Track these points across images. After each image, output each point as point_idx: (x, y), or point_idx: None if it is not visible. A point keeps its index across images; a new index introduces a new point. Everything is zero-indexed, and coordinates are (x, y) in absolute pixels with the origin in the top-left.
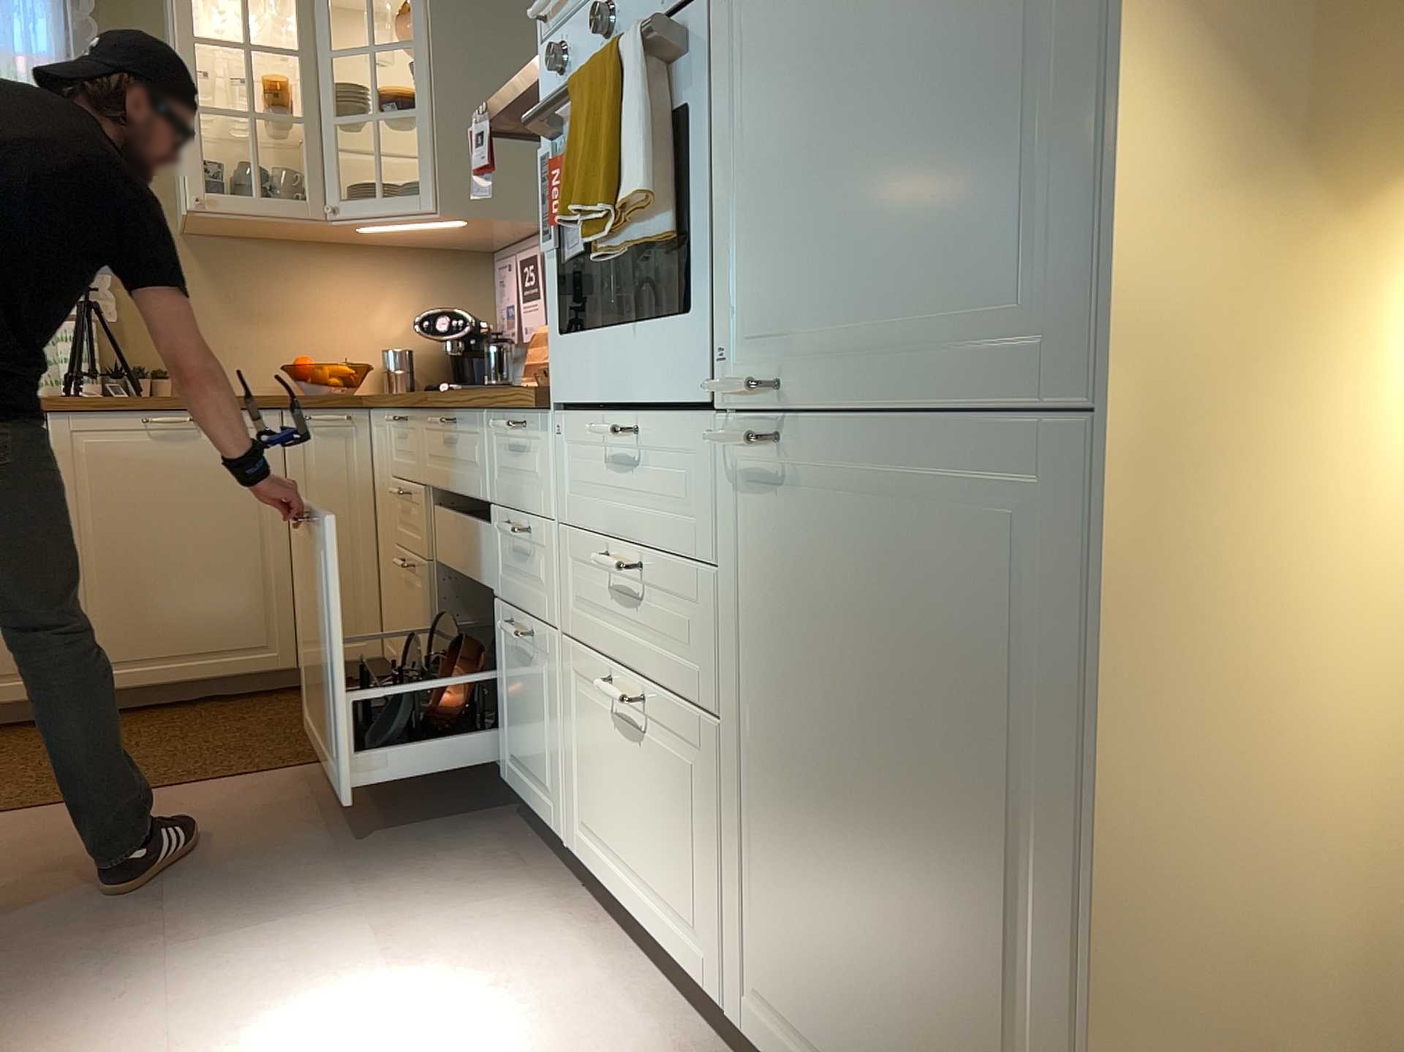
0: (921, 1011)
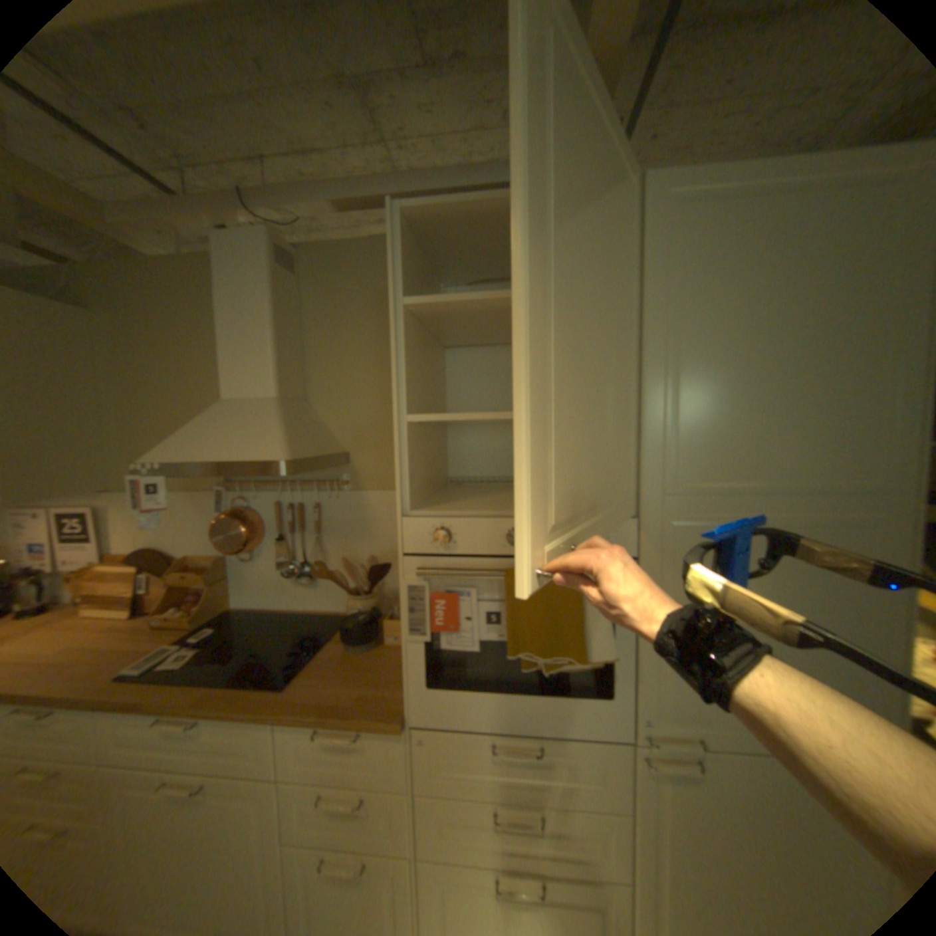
0: None
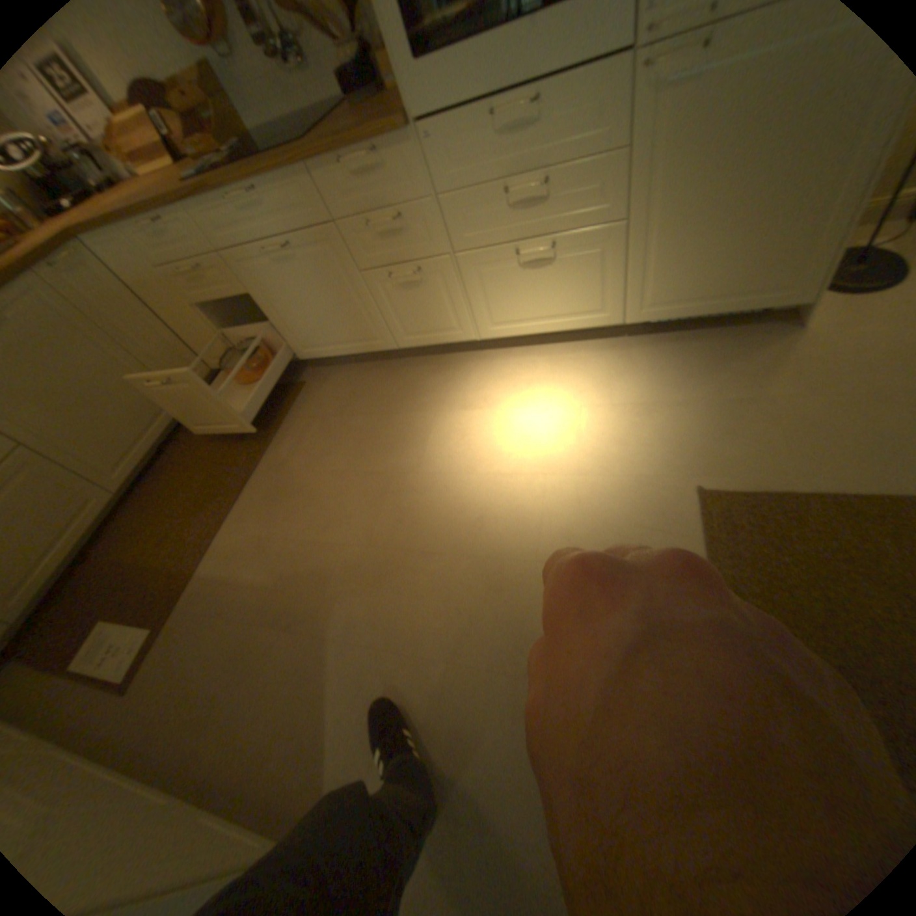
0: (757, 249)
